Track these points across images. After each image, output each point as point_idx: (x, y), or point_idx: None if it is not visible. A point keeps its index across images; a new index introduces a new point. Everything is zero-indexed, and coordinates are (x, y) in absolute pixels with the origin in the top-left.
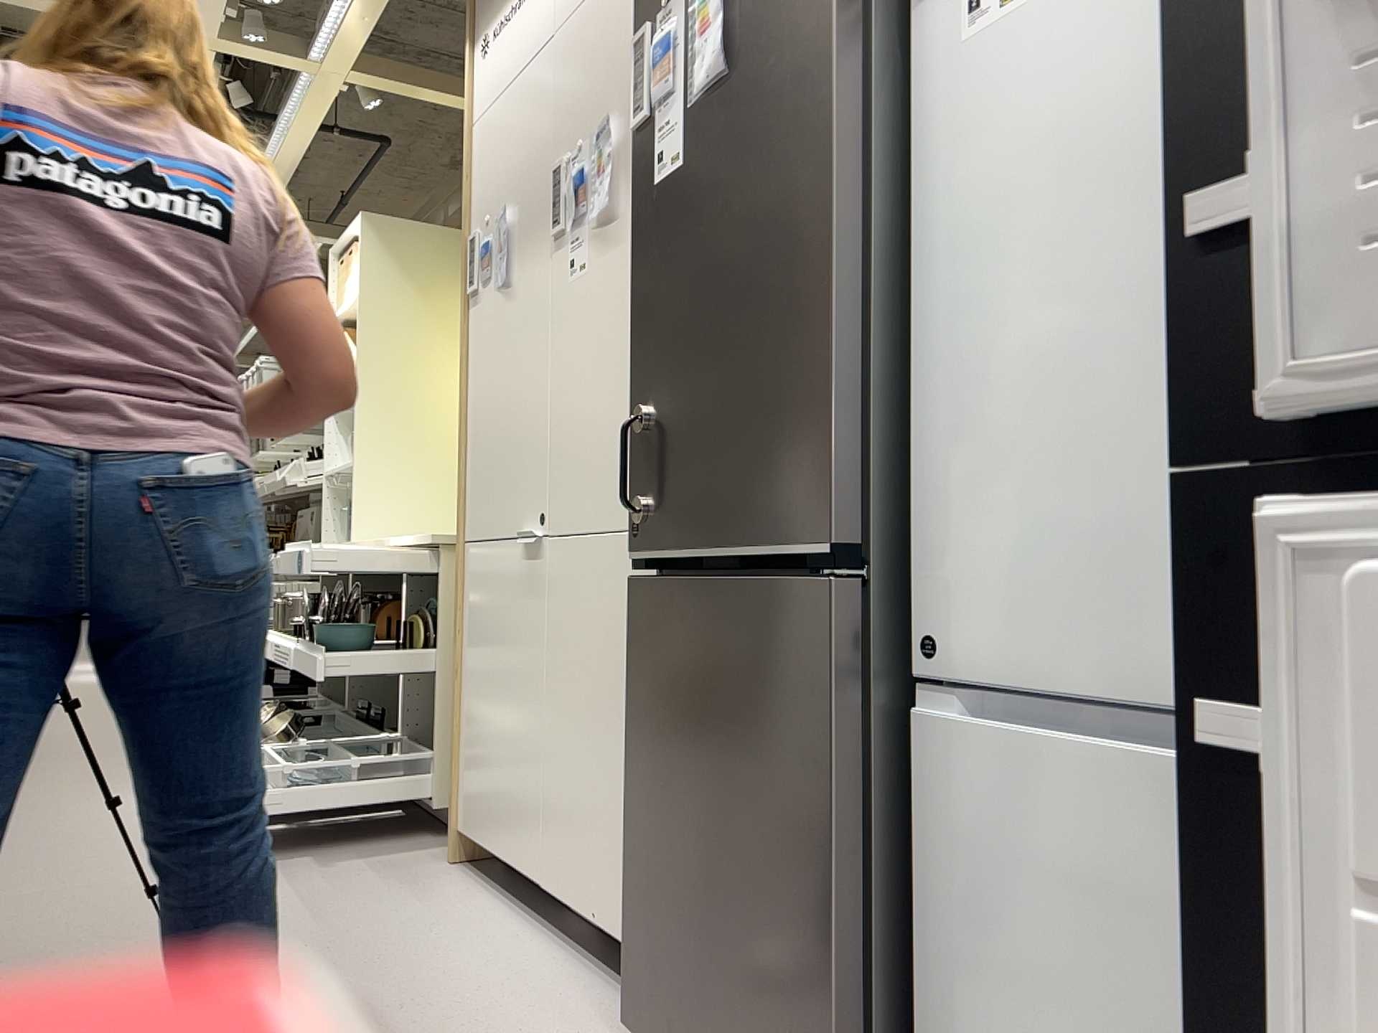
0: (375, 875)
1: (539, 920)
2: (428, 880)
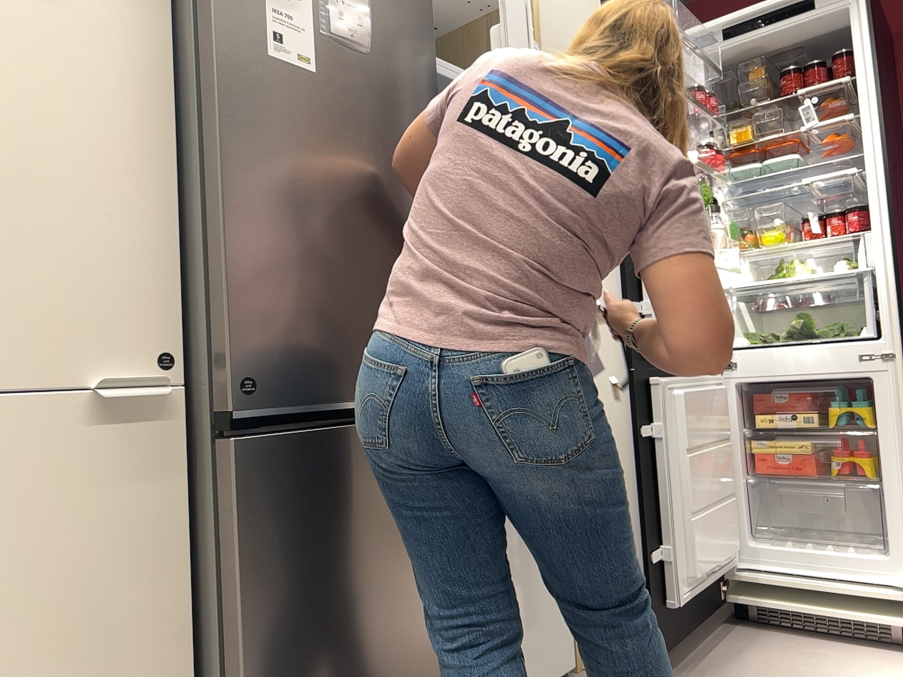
0: None
1: None
2: None
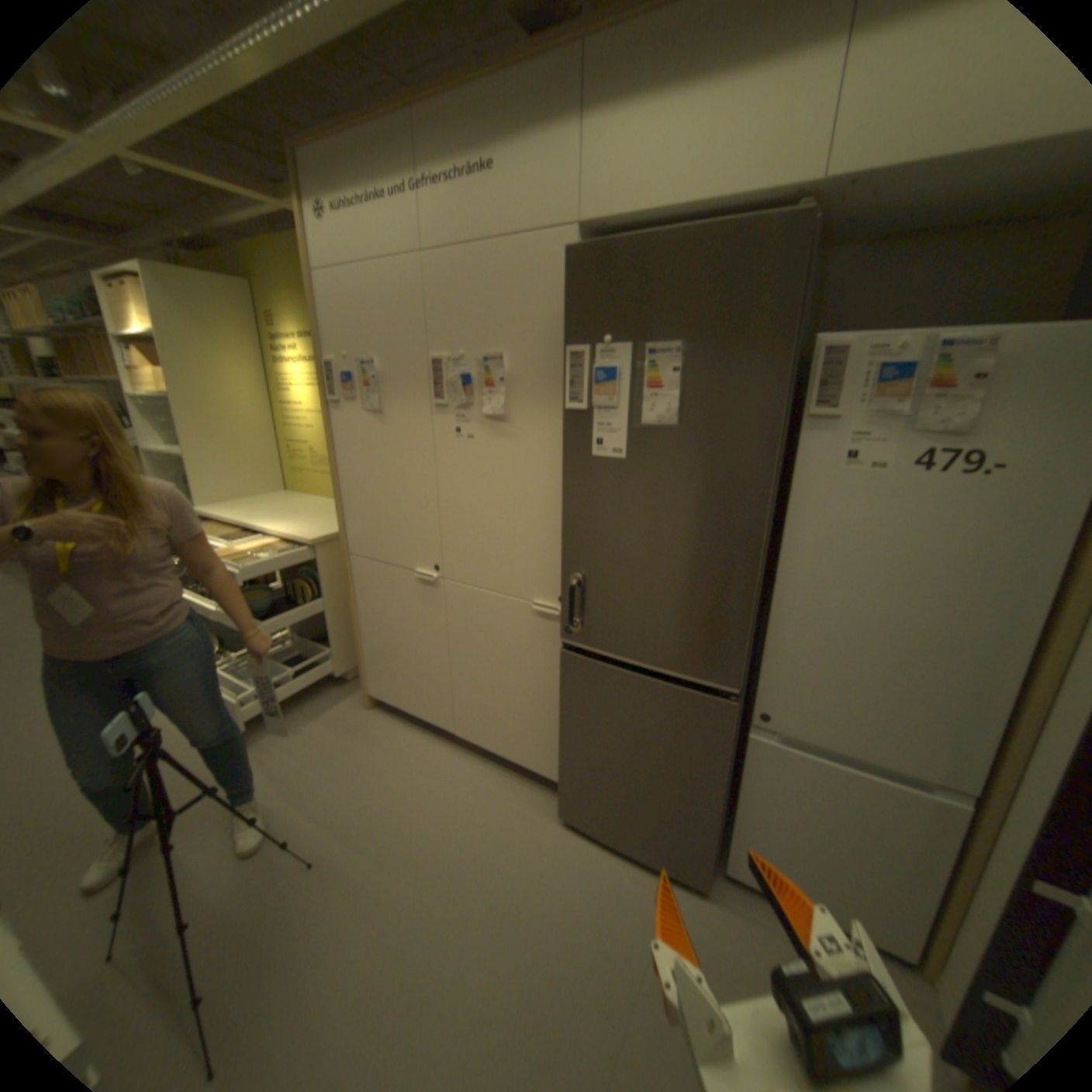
0: (333, 732)
1: (449, 741)
2: (366, 727)
